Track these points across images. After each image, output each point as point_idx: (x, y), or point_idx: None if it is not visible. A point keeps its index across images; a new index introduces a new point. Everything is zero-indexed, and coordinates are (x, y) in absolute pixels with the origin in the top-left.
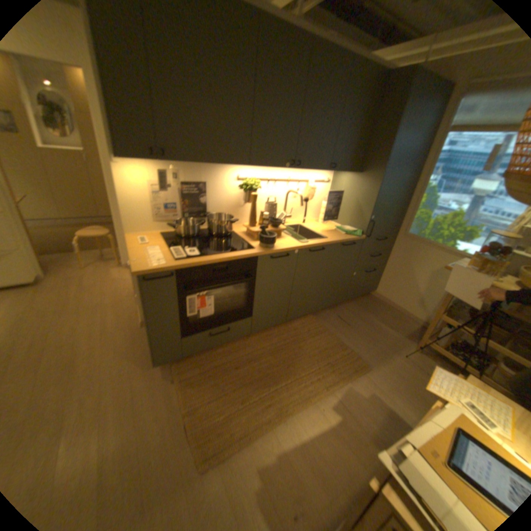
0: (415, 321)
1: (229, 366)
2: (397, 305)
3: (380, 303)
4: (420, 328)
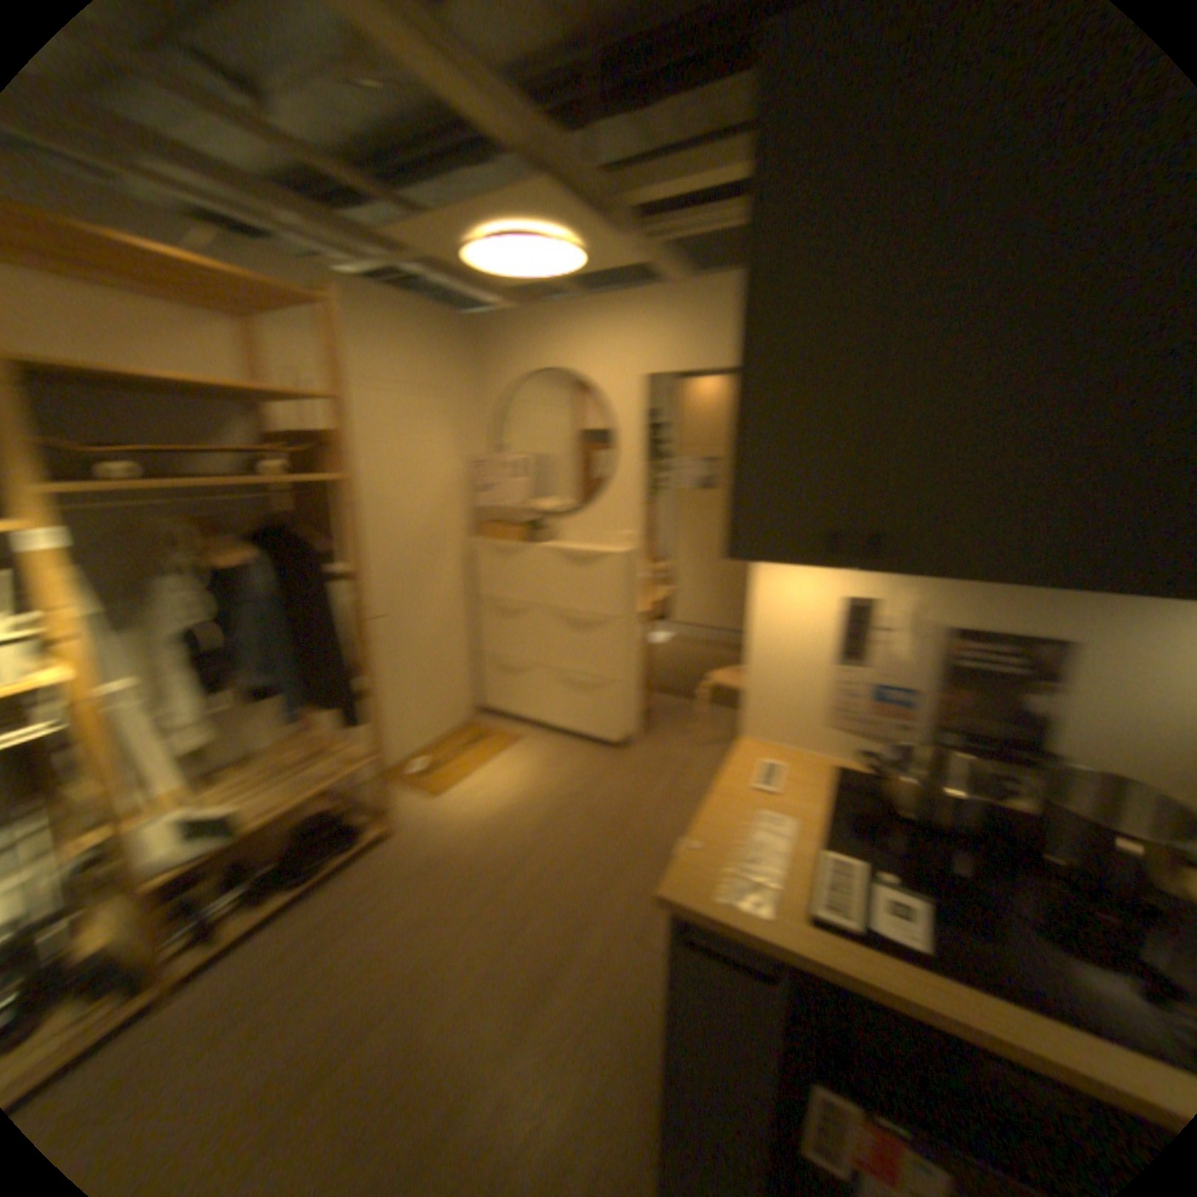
0: None
1: None
2: None
3: None
4: None
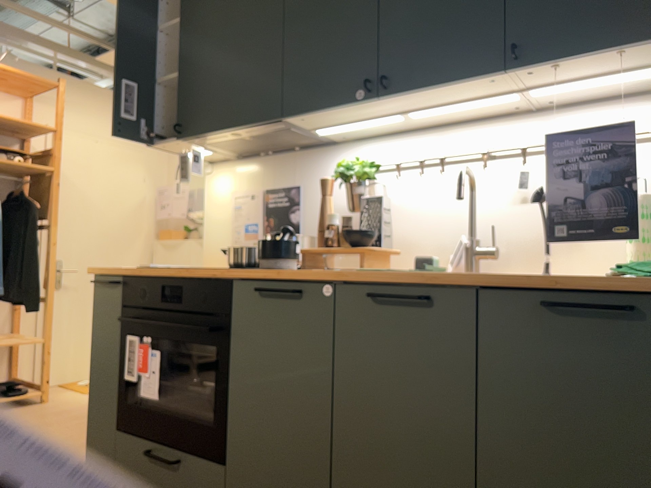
0: None
1: None
2: None
3: None
4: None
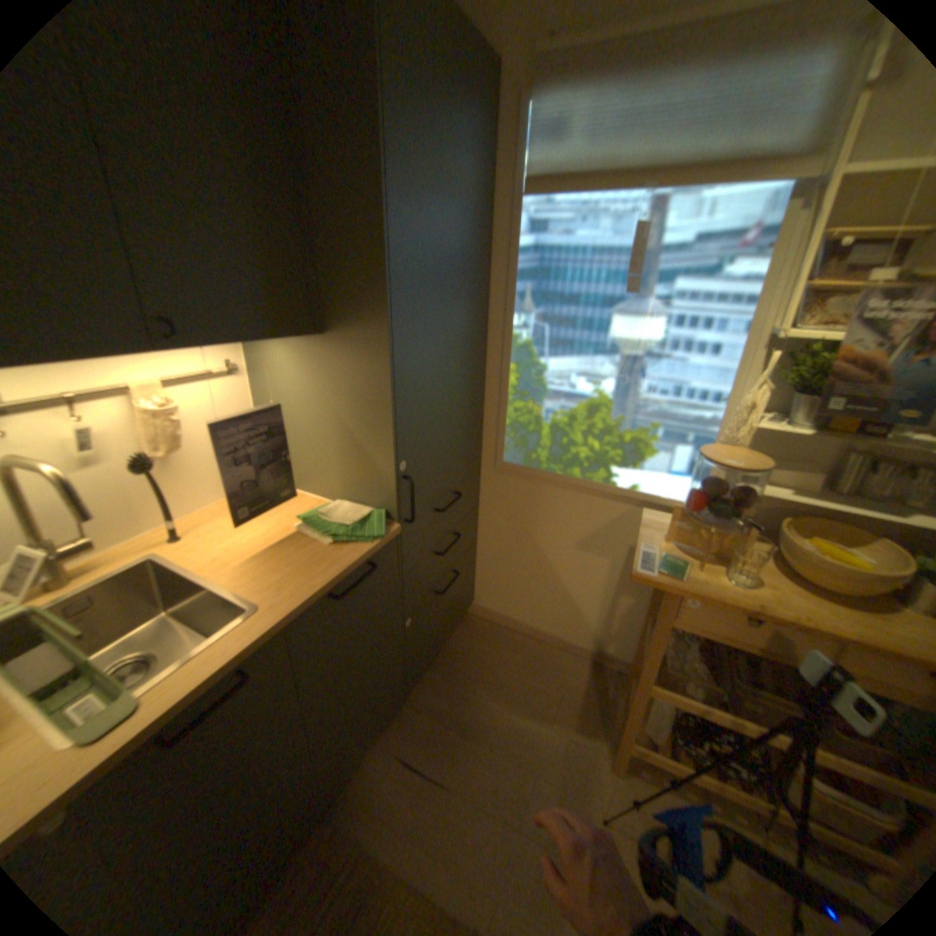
0: (576, 655)
1: None
2: (528, 627)
3: (492, 632)
4: (591, 674)
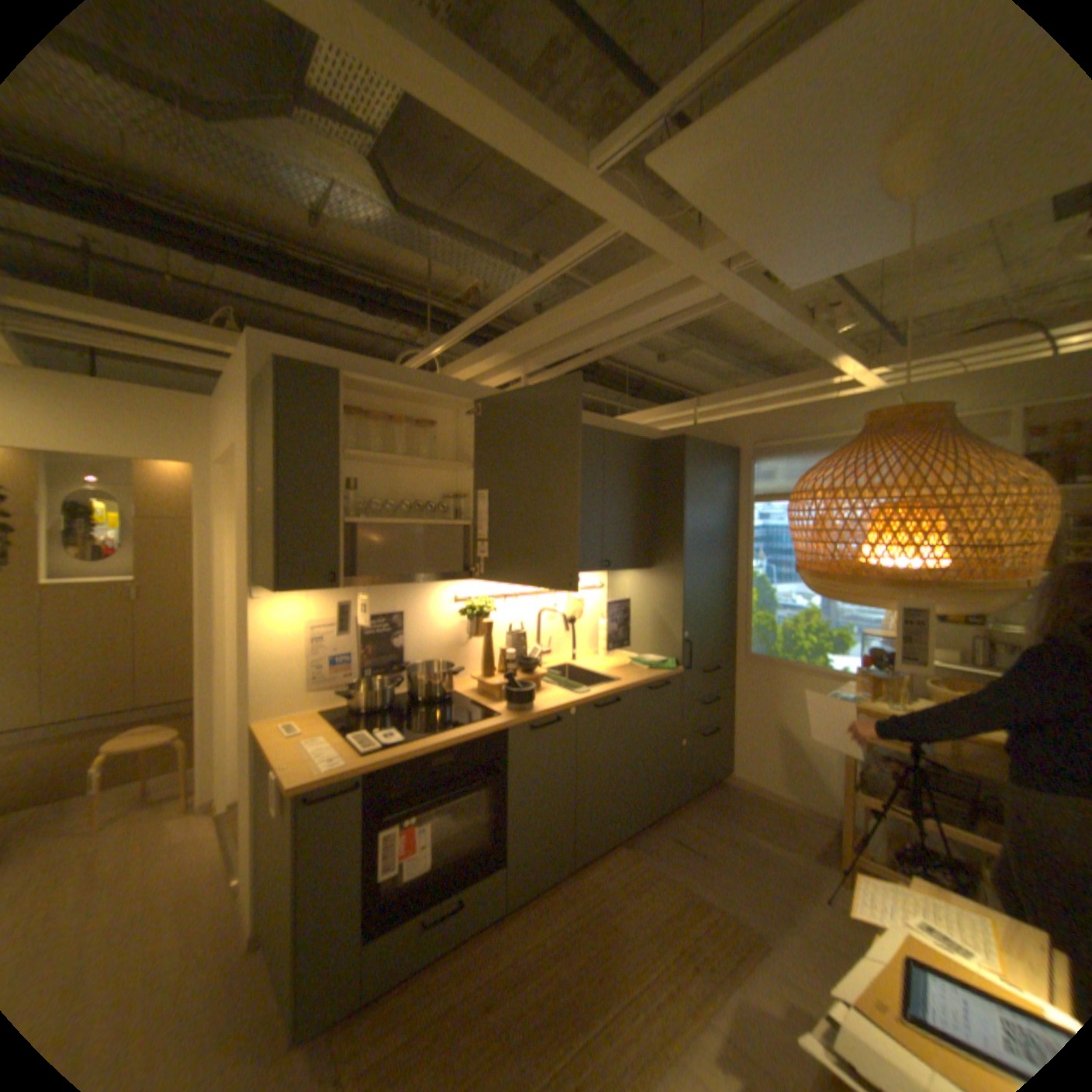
0: (823, 824)
1: (469, 1006)
2: (780, 797)
3: (749, 799)
4: (836, 838)
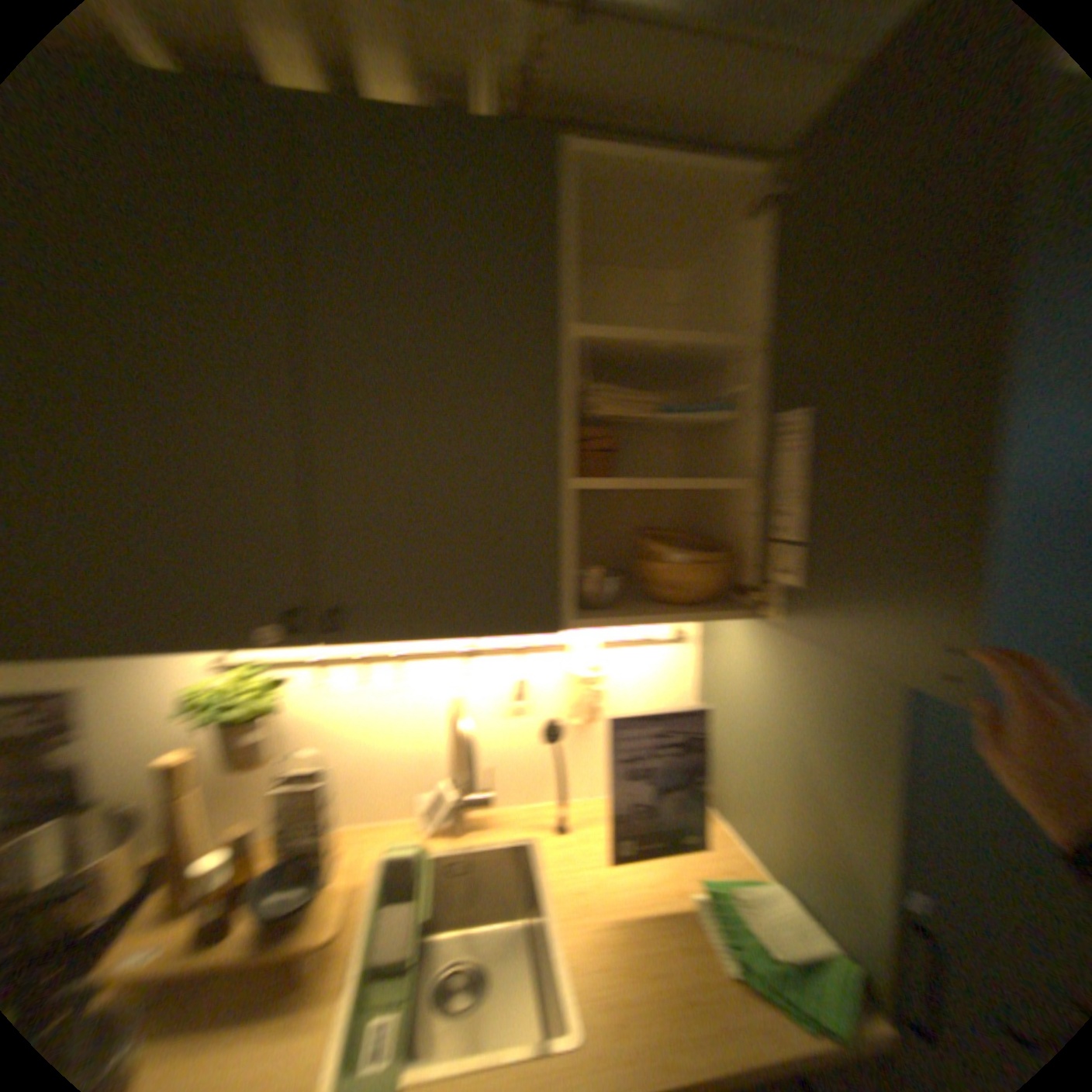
0: None
1: None
2: None
3: None
4: None
